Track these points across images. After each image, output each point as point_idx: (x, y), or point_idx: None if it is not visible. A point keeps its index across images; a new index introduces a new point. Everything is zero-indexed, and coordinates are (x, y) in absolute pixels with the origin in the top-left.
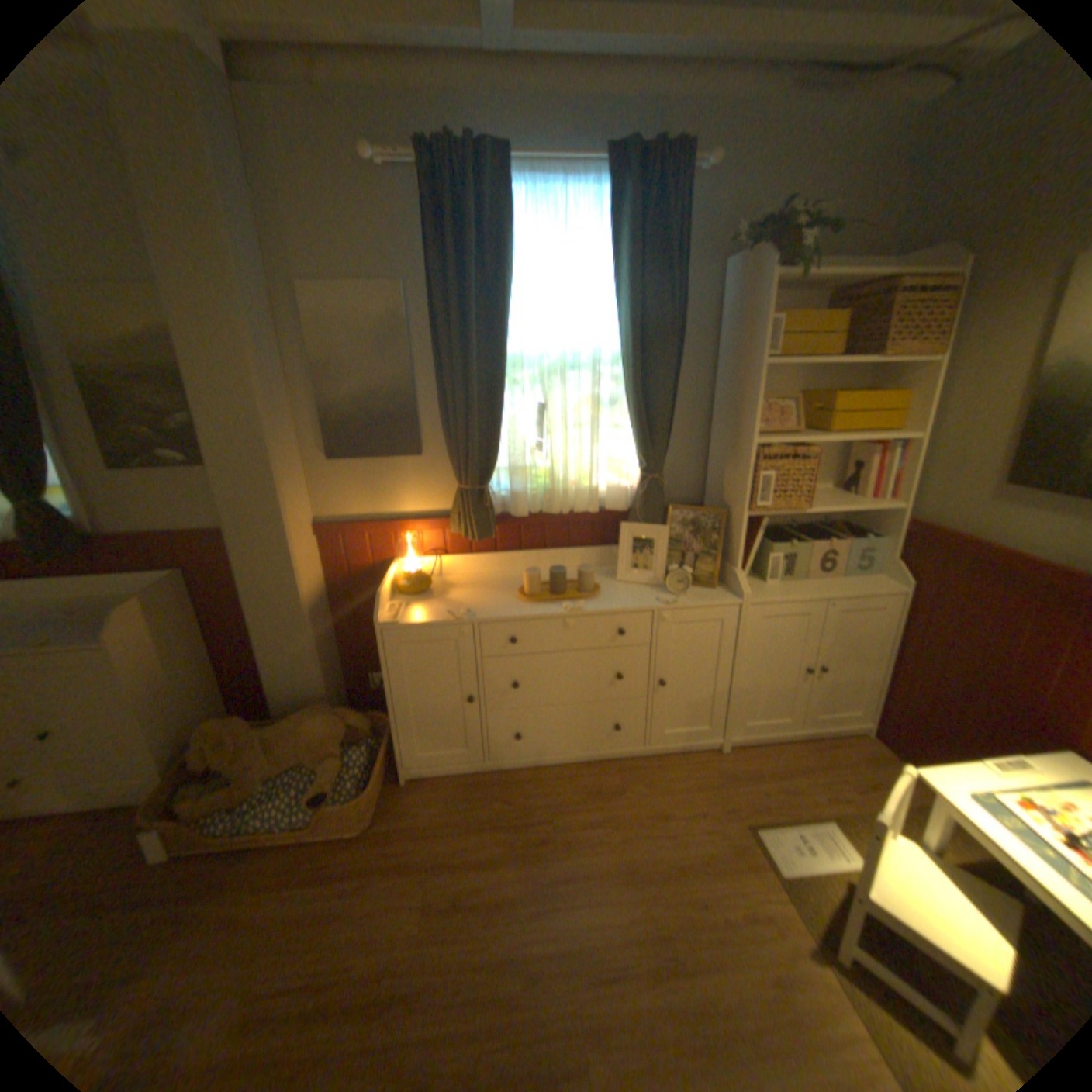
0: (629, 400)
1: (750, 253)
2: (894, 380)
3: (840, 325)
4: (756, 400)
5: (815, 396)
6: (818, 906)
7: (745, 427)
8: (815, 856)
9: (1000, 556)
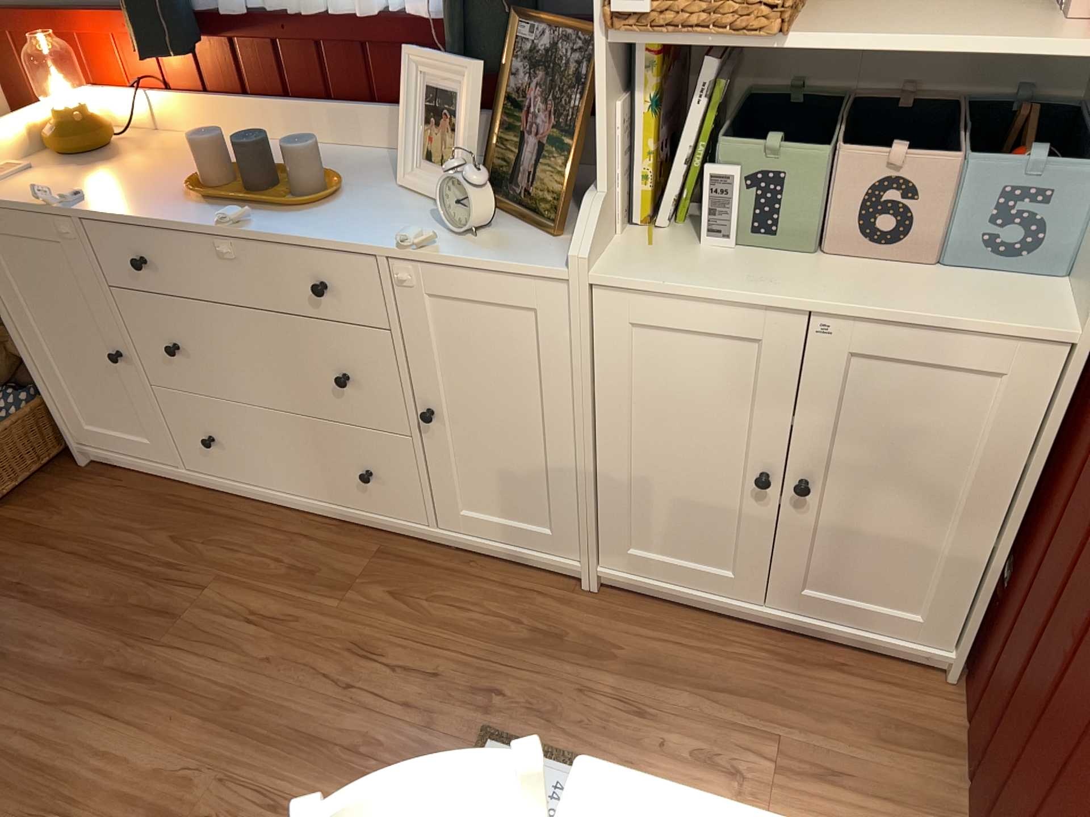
0: None
1: None
2: None
3: None
4: None
5: None
6: None
7: None
8: None
9: None
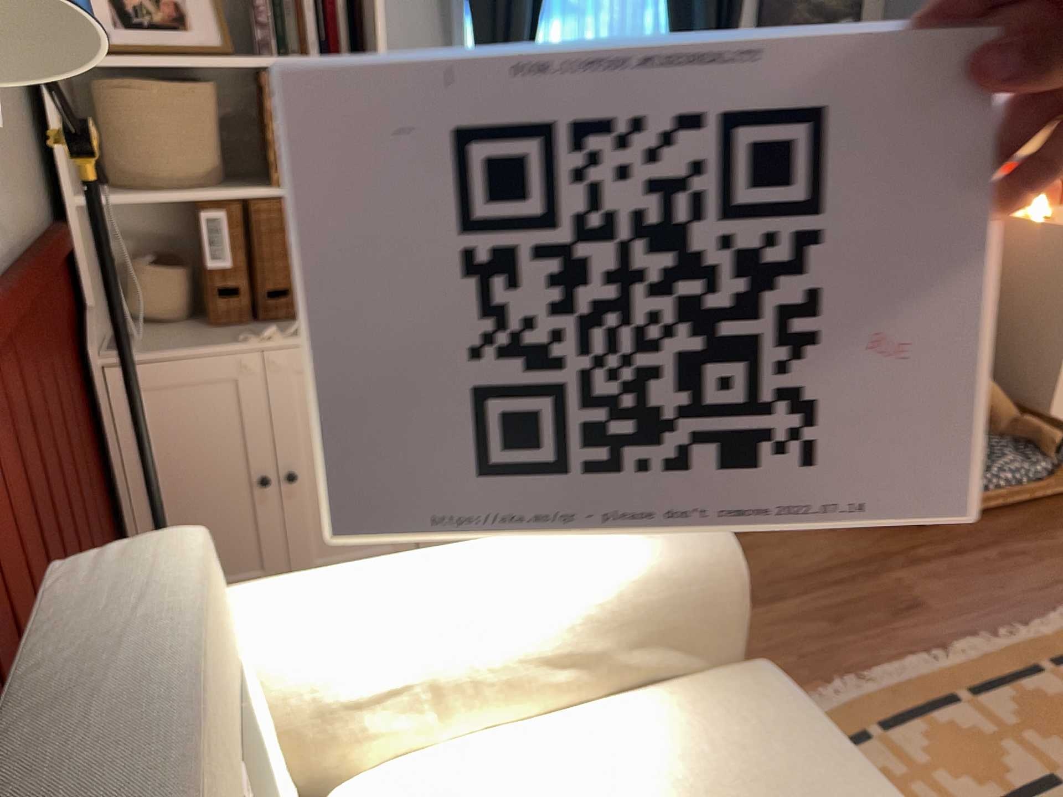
0: None
1: None
2: None
3: None
4: None
5: None
6: None
7: None
8: None
9: None
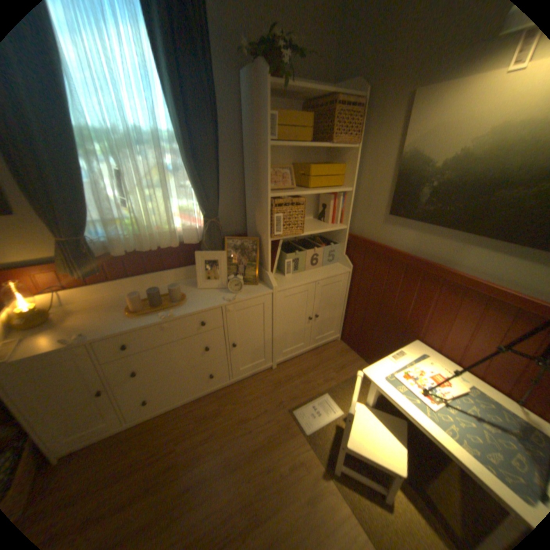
0: (187, 168)
1: (253, 65)
2: (337, 158)
3: (309, 123)
4: (267, 168)
5: (300, 167)
6: (324, 444)
7: (263, 186)
8: (320, 415)
9: (388, 251)
